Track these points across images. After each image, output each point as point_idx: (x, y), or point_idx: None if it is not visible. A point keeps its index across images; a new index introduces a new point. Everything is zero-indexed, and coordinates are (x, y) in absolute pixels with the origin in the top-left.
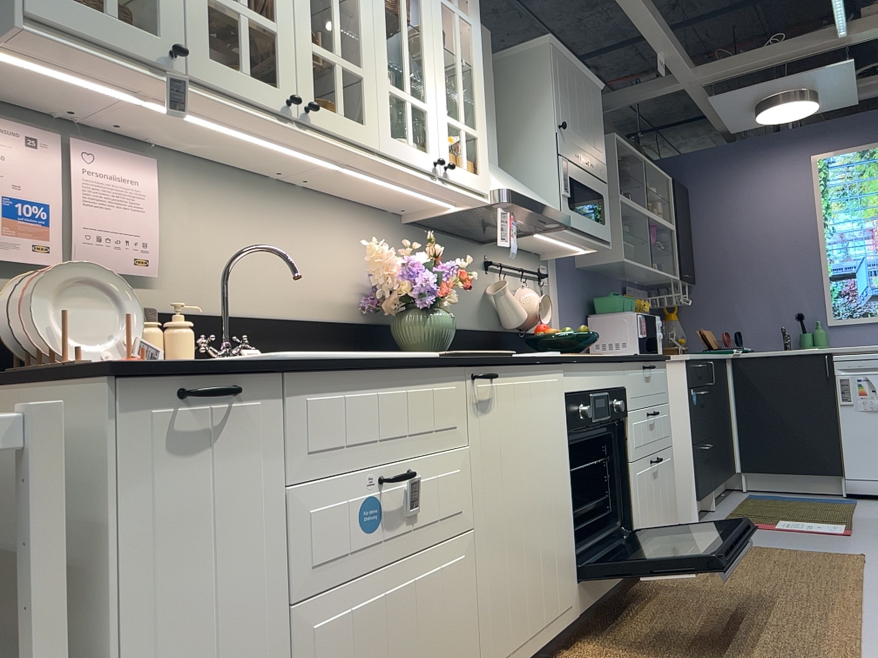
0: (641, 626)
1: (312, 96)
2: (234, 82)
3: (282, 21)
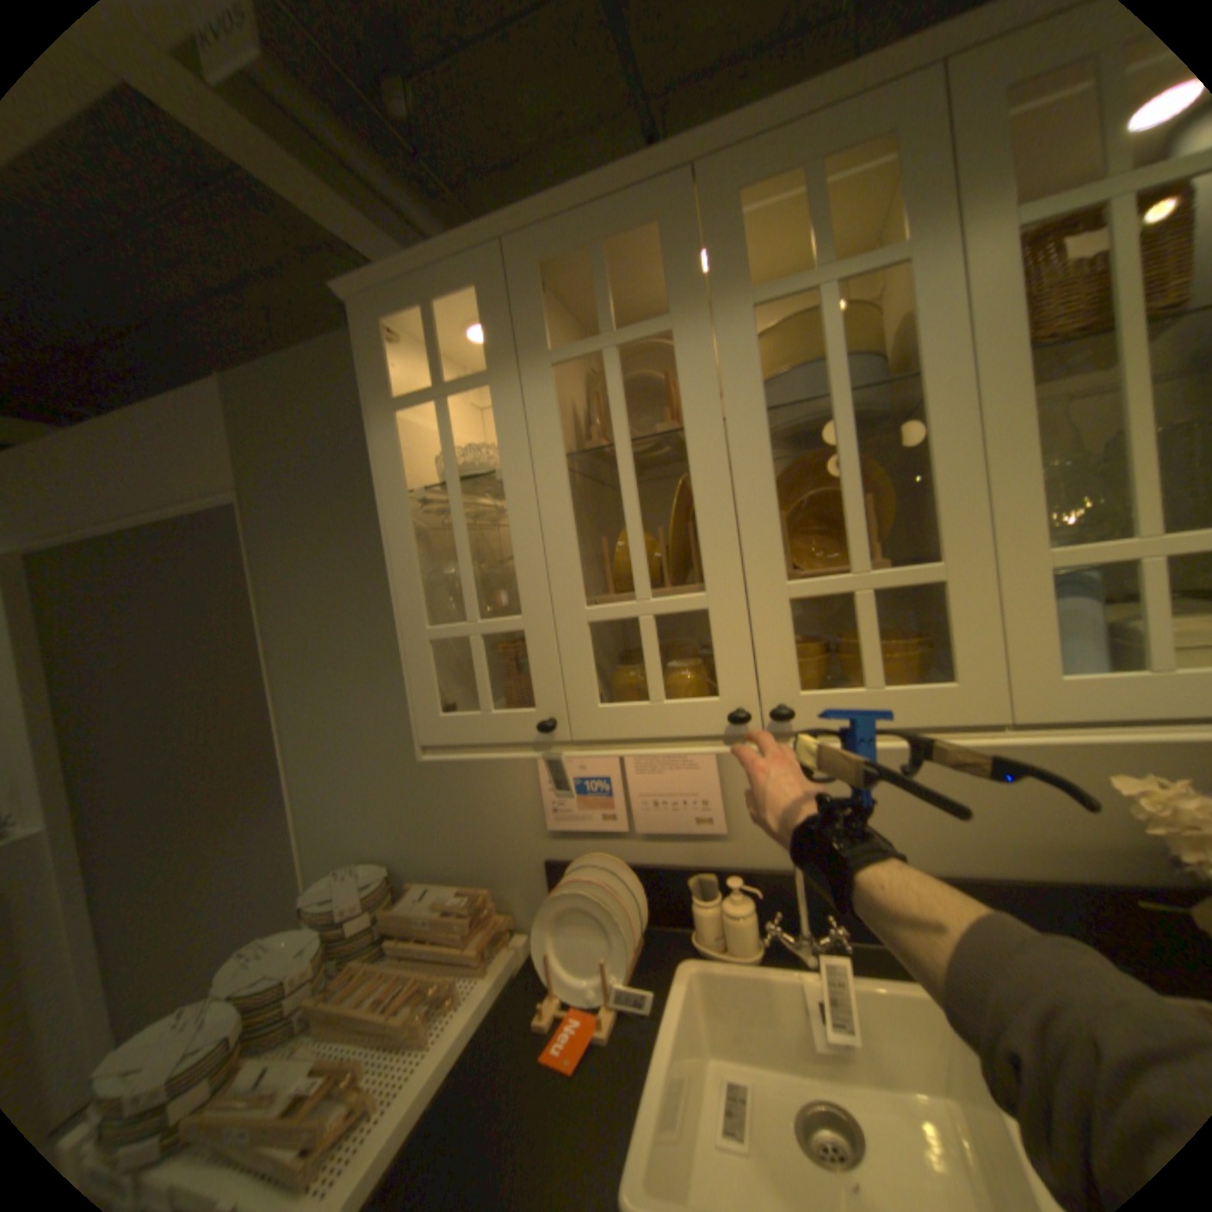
0: None
1: (797, 680)
2: (640, 722)
3: (717, 581)
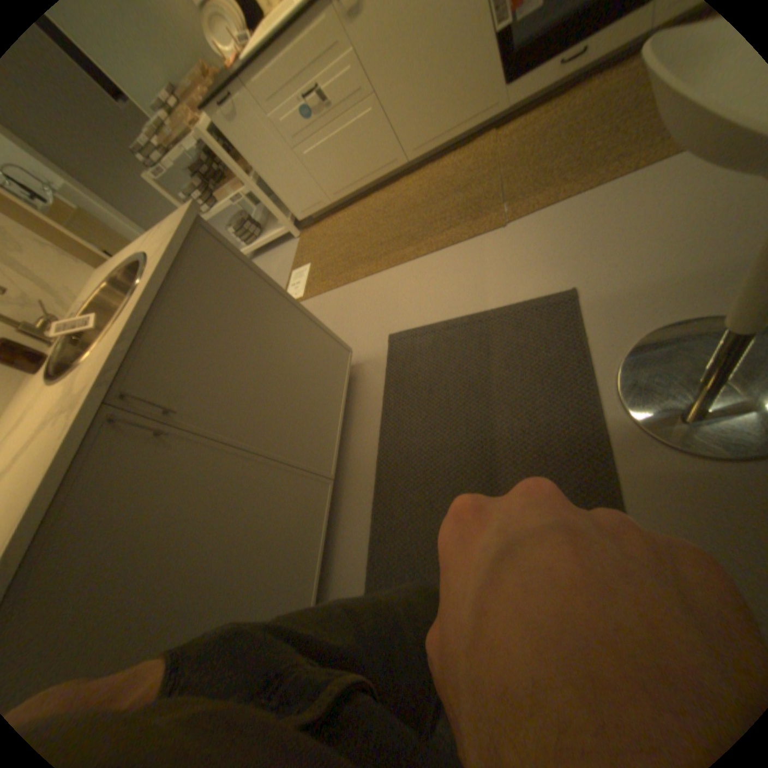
0: (561, 110)
1: None
2: None
3: None
